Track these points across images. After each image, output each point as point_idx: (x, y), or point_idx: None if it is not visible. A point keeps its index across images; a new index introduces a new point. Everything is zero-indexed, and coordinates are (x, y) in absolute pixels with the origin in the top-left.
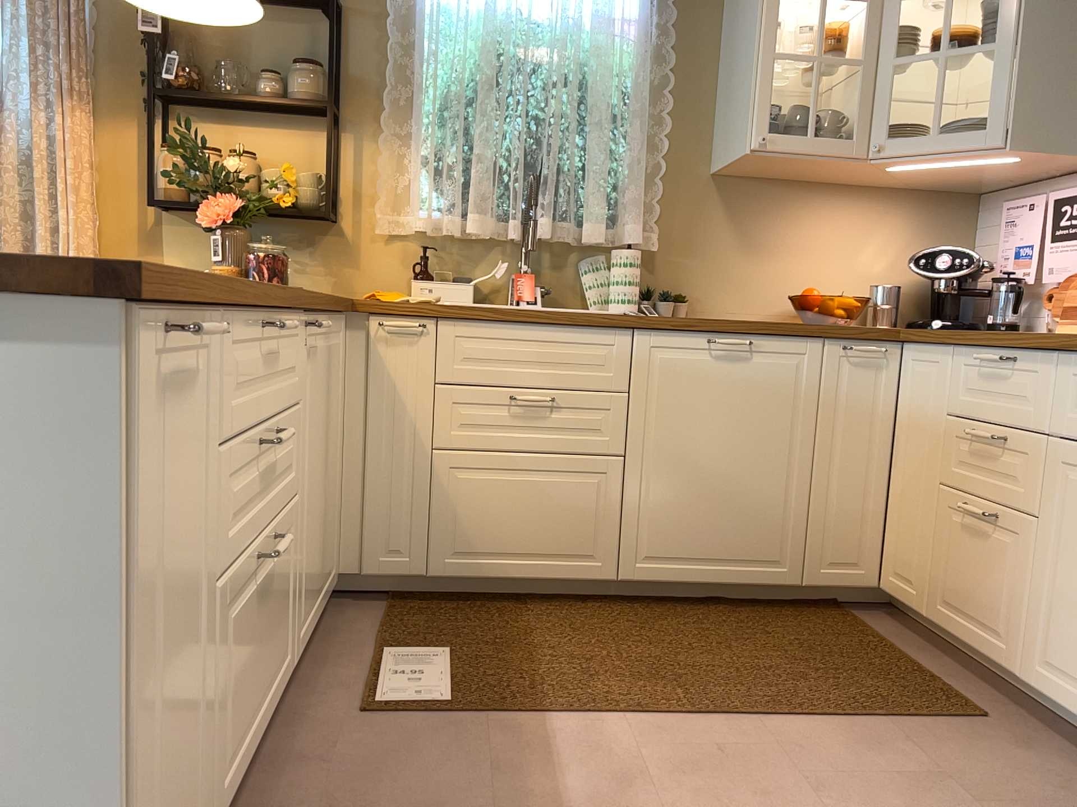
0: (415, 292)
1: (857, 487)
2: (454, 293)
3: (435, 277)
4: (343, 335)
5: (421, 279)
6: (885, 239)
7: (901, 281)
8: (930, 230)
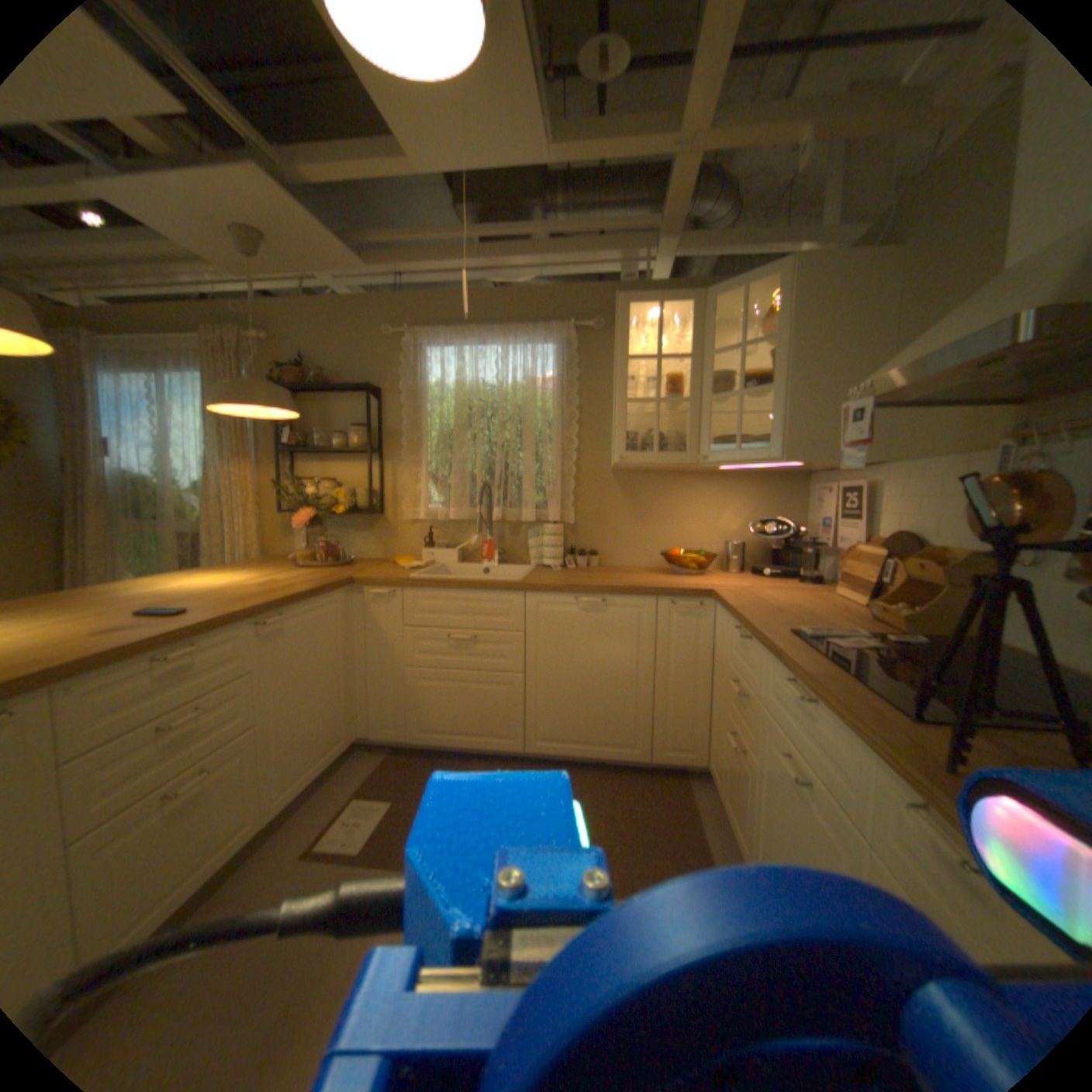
0: (423, 556)
1: (686, 699)
2: (446, 557)
3: (439, 545)
4: (348, 599)
5: (431, 547)
6: (738, 509)
7: (750, 536)
8: (772, 501)
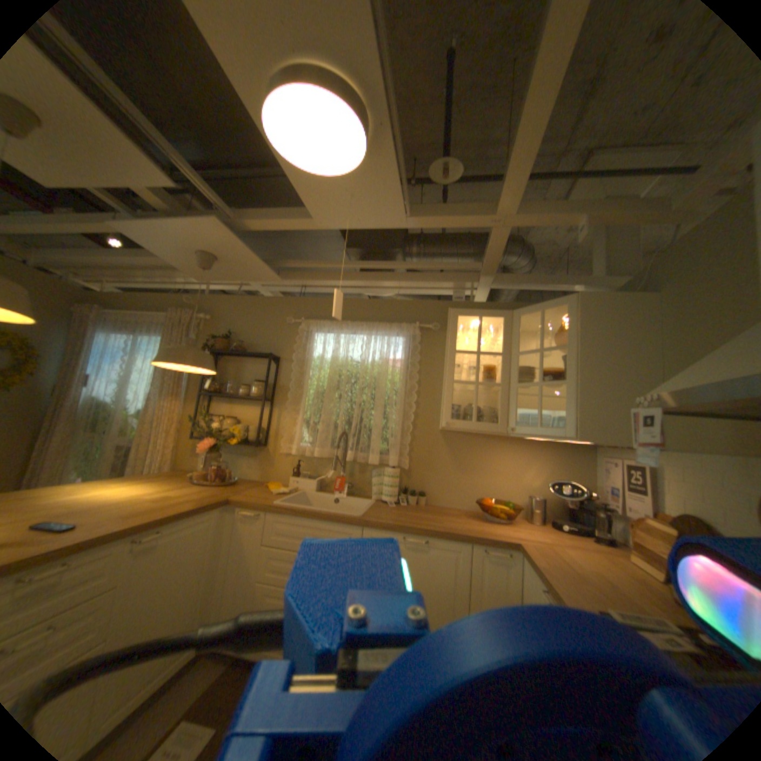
0: (291, 483)
1: None
2: (307, 486)
3: (304, 474)
4: (223, 517)
5: (297, 476)
6: (539, 470)
7: (550, 494)
8: (566, 466)
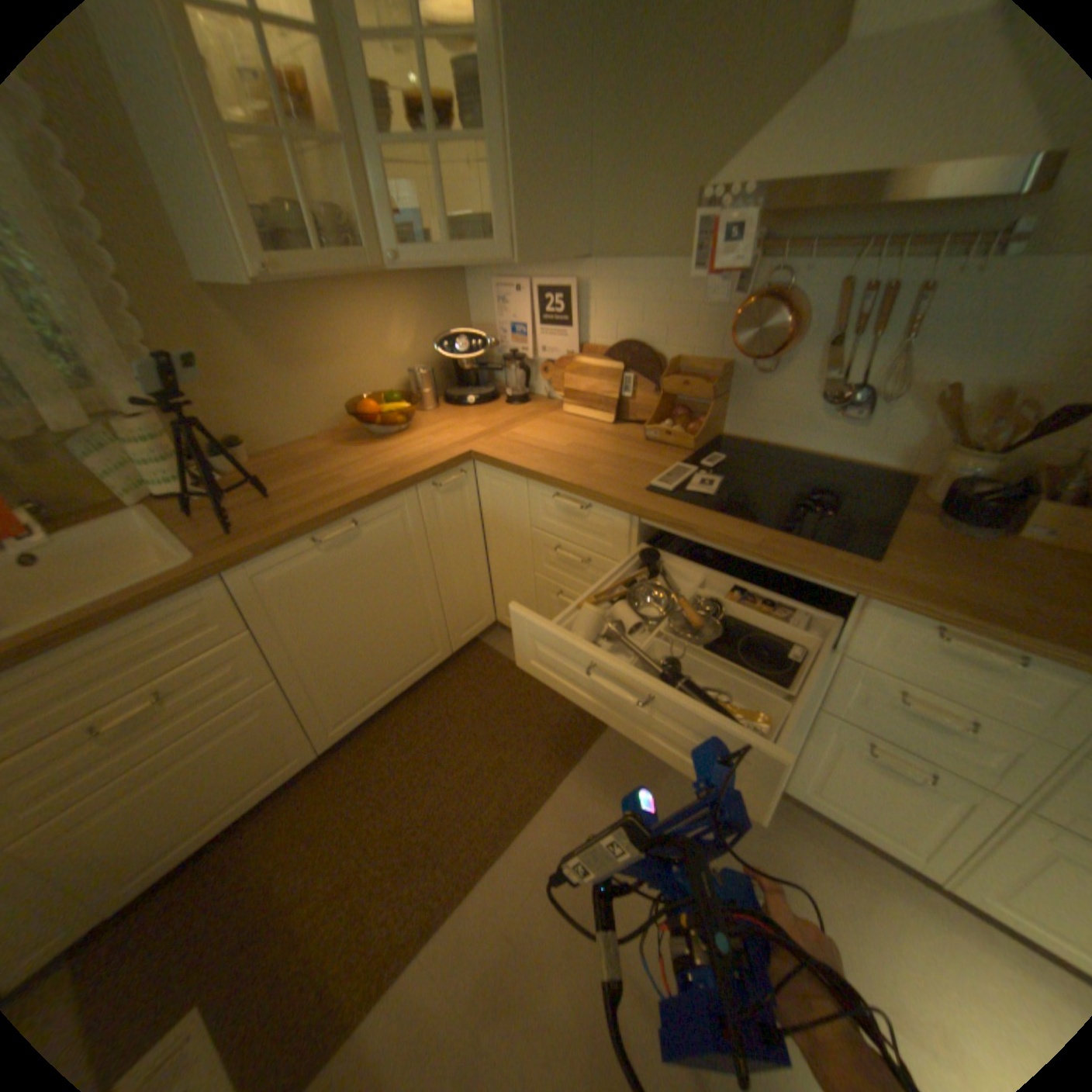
0: None
1: (468, 575)
2: None
3: None
4: None
5: None
6: (402, 321)
7: (424, 356)
8: (434, 303)
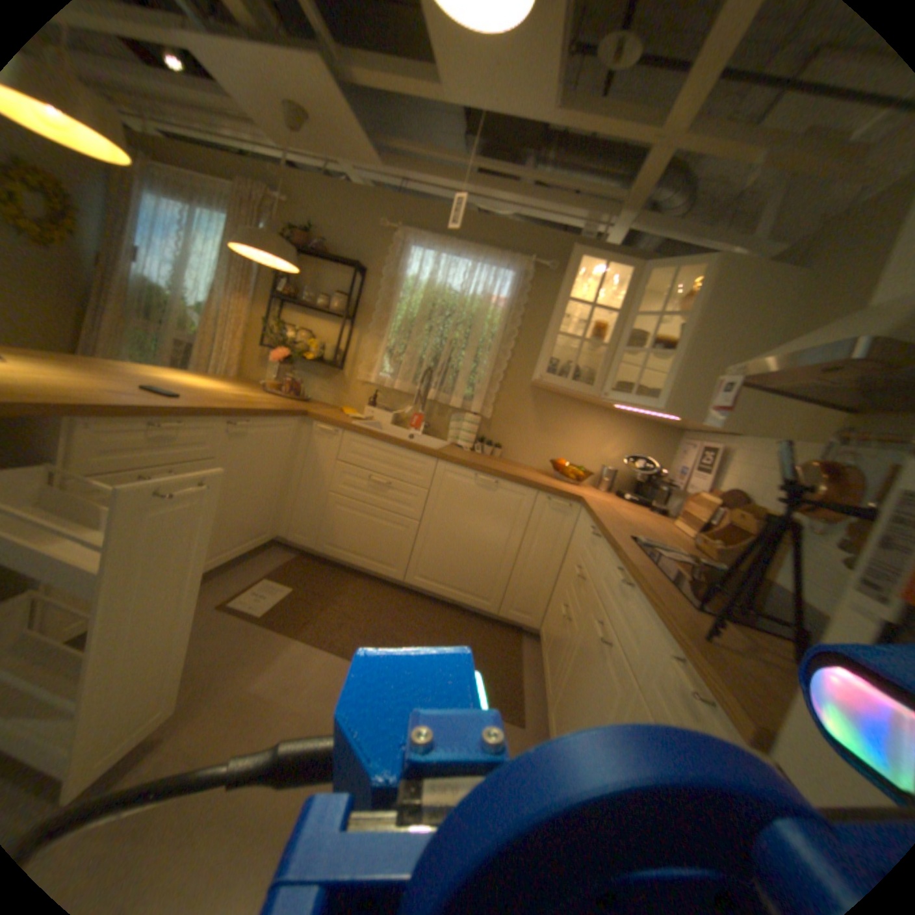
0: (364, 413)
1: (537, 575)
2: (382, 418)
3: (379, 407)
4: (299, 428)
5: (372, 407)
6: (619, 444)
7: (623, 468)
8: (648, 445)
